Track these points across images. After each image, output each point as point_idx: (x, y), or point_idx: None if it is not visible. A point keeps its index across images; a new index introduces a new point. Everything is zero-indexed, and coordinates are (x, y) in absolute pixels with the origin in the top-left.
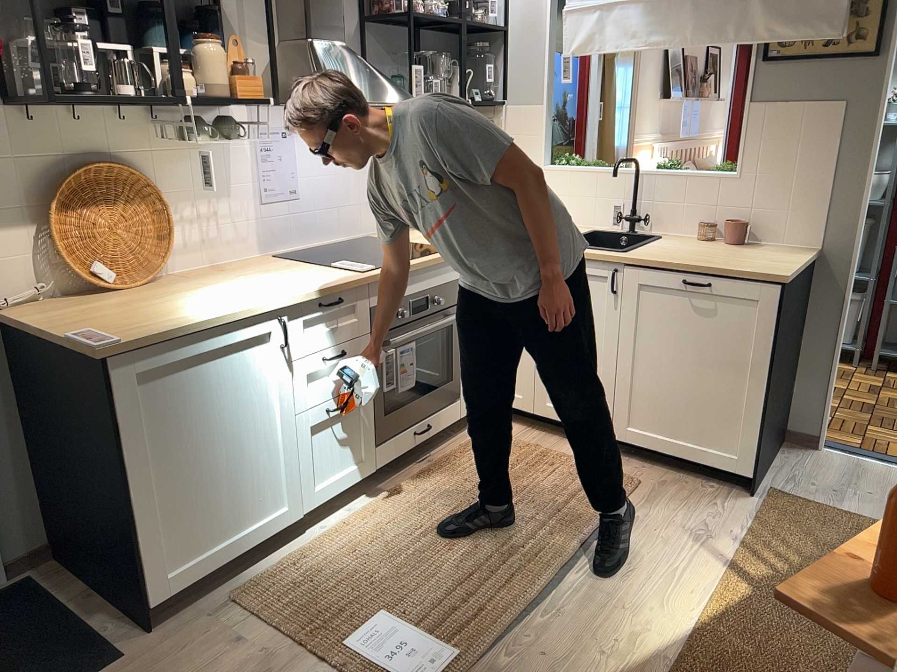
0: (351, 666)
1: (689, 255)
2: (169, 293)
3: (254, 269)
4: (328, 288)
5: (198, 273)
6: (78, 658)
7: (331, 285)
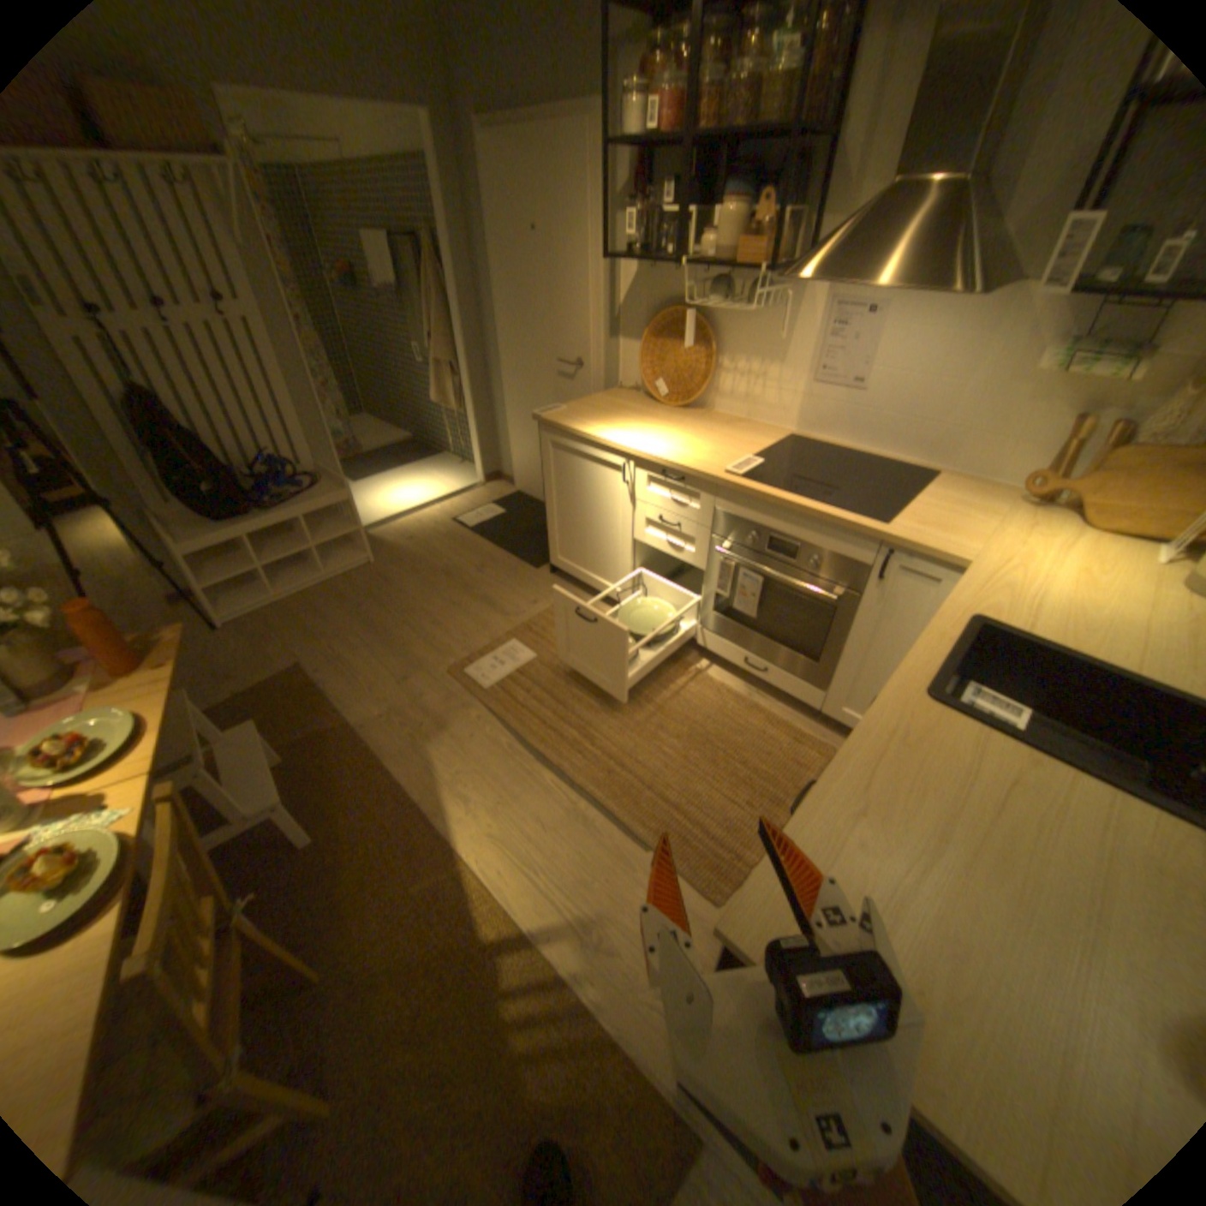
0: (496, 642)
1: (952, 809)
2: (657, 415)
3: (737, 433)
4: (667, 461)
5: (720, 417)
6: (539, 557)
7: (675, 461)
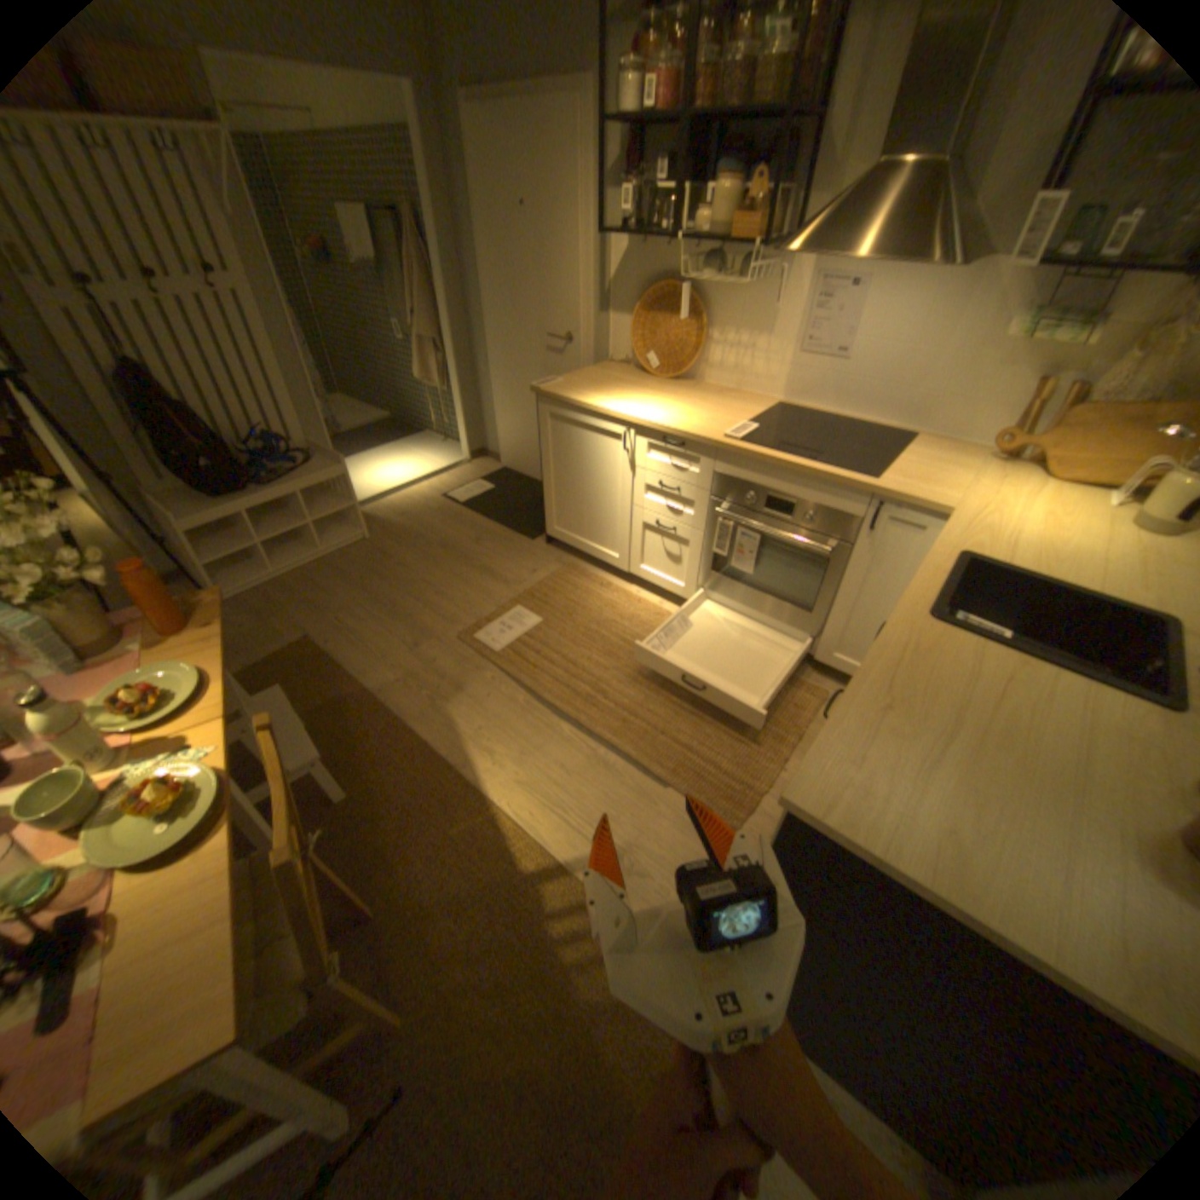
0: (502, 609)
1: (961, 702)
2: (651, 387)
3: (729, 402)
4: (669, 428)
5: (711, 388)
6: (534, 529)
7: (676, 428)
